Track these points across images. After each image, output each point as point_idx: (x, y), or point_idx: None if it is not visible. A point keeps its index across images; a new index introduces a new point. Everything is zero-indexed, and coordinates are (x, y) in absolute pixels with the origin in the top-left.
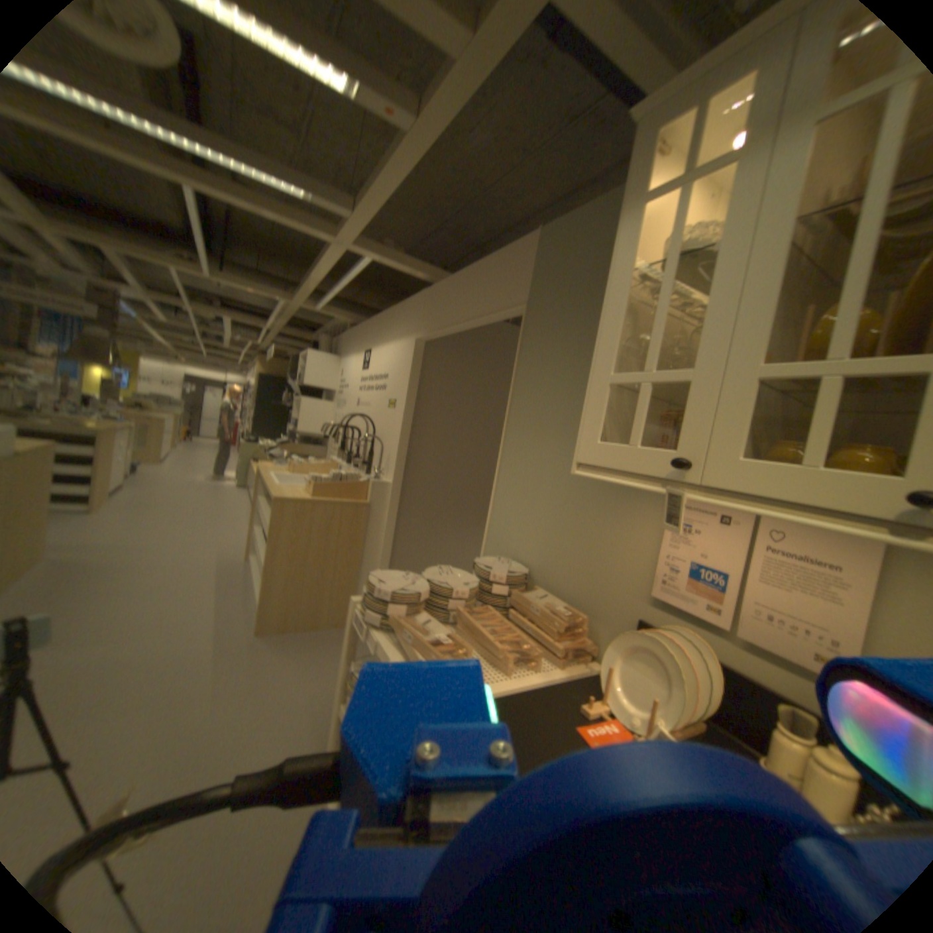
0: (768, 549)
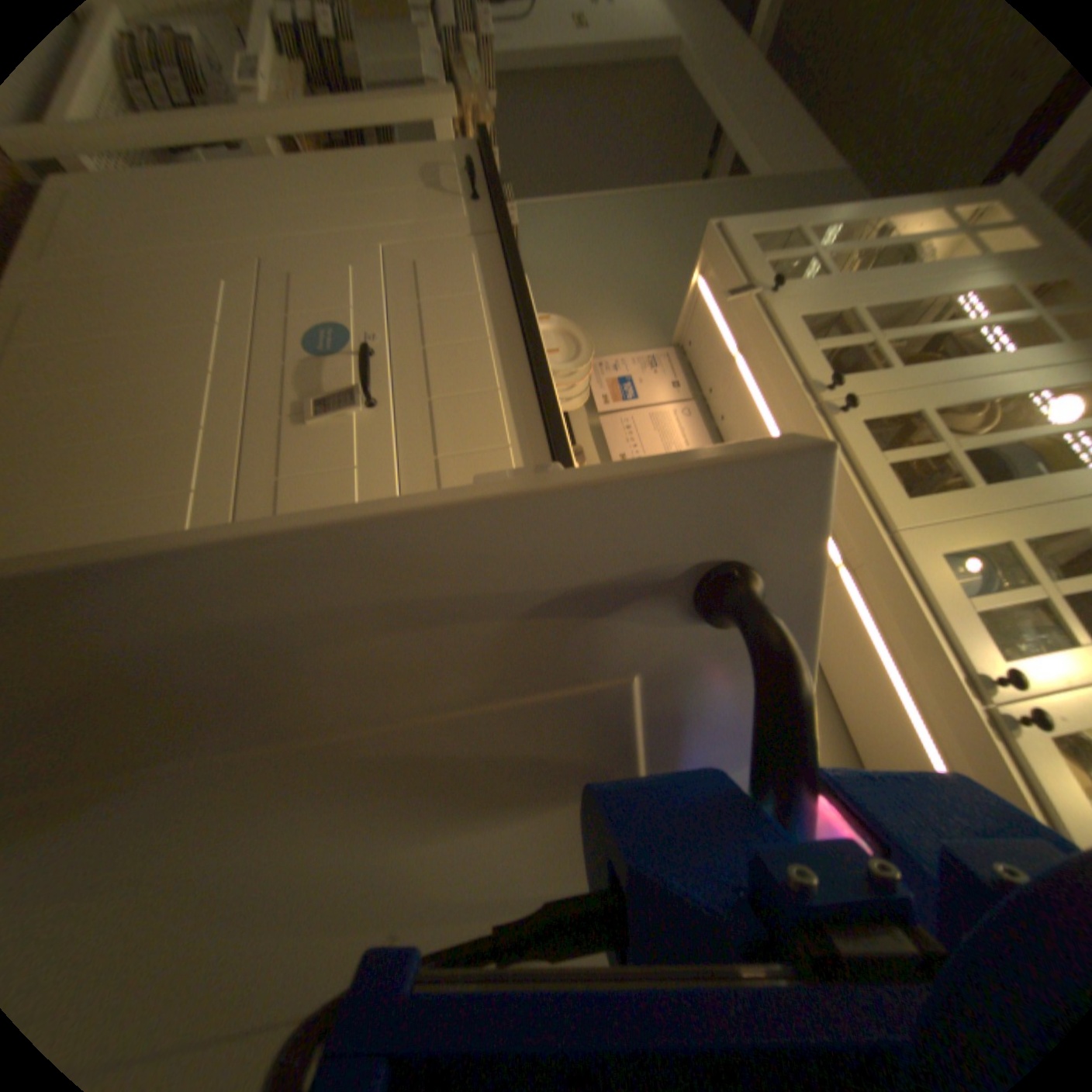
0: (670, 414)
